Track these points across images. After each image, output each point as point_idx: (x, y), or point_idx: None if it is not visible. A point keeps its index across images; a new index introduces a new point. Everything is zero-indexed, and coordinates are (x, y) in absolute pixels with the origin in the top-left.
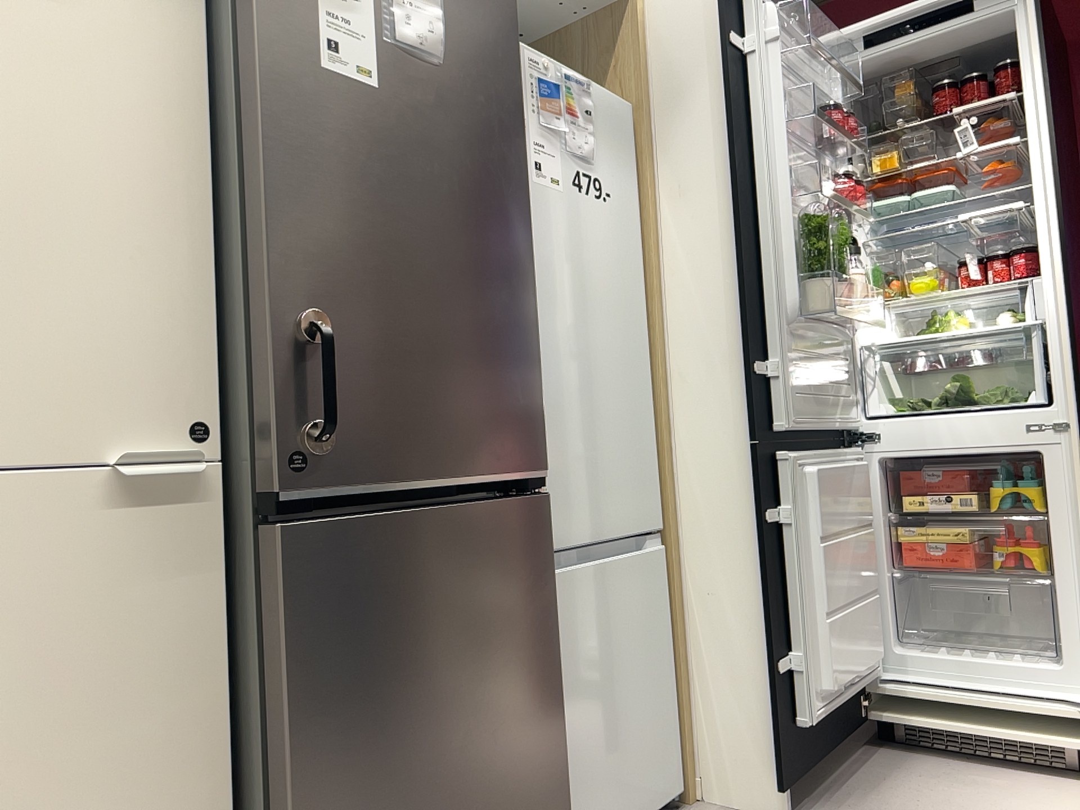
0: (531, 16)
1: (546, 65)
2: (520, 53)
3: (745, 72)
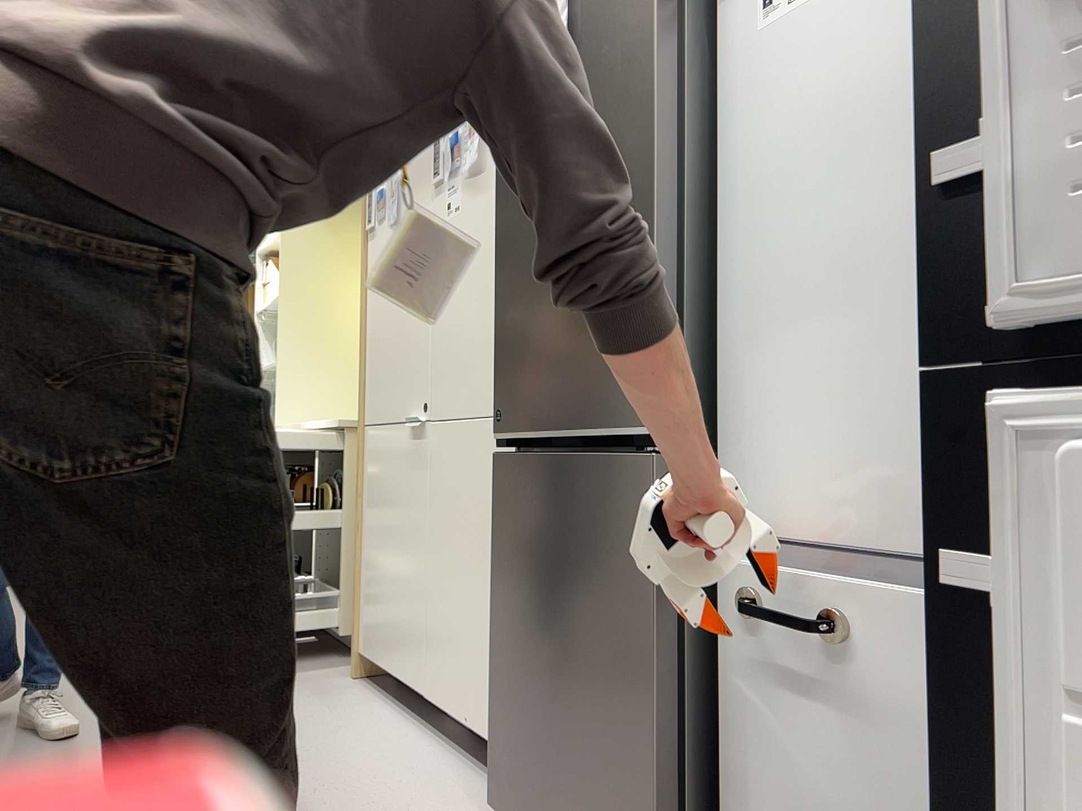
0: None
1: None
2: None
3: None
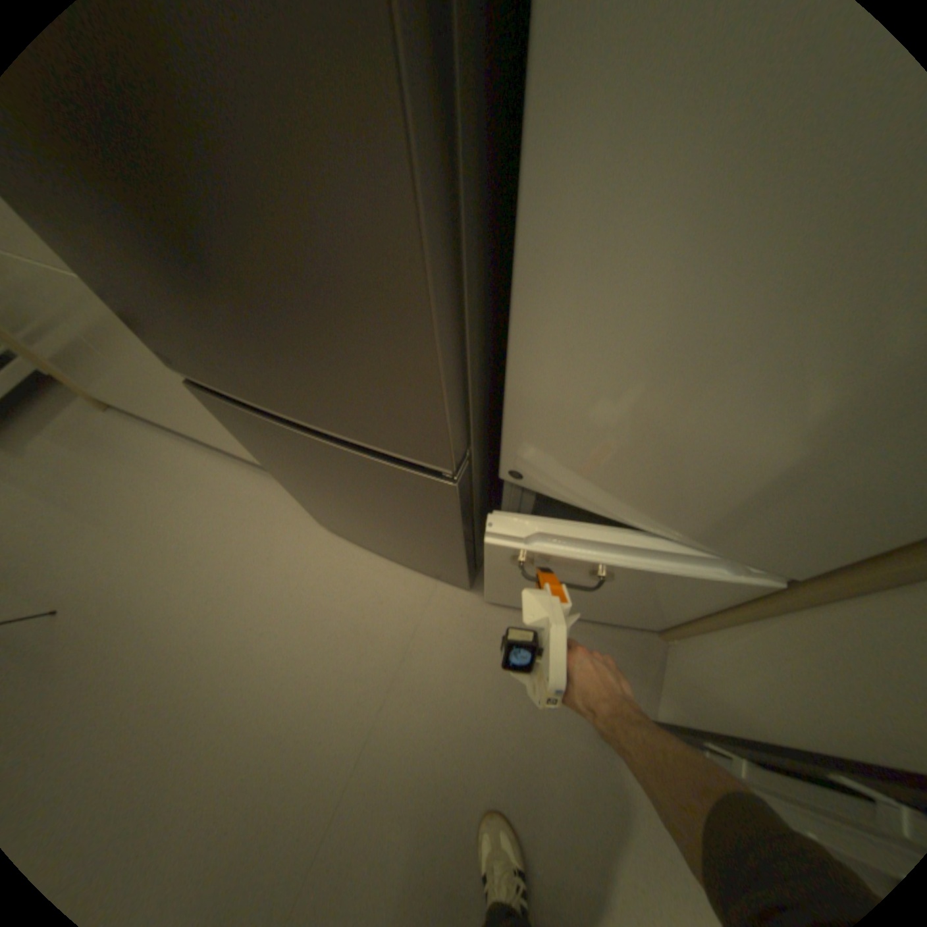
0: None
1: None
2: None
3: None
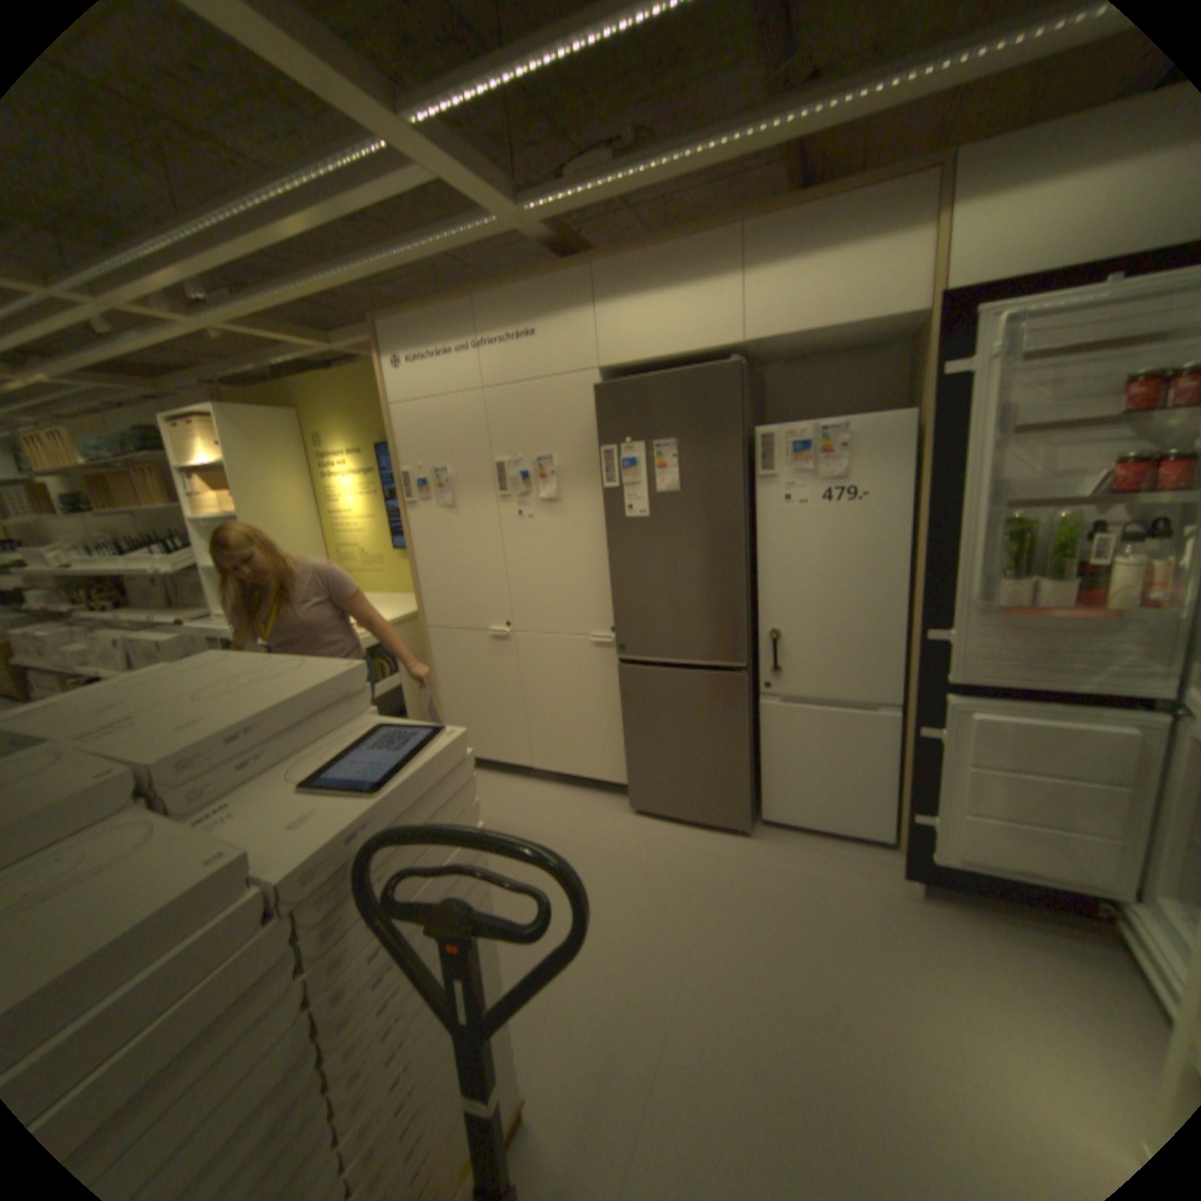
0: (888, 330)
1: (802, 430)
2: (777, 433)
3: (968, 392)
